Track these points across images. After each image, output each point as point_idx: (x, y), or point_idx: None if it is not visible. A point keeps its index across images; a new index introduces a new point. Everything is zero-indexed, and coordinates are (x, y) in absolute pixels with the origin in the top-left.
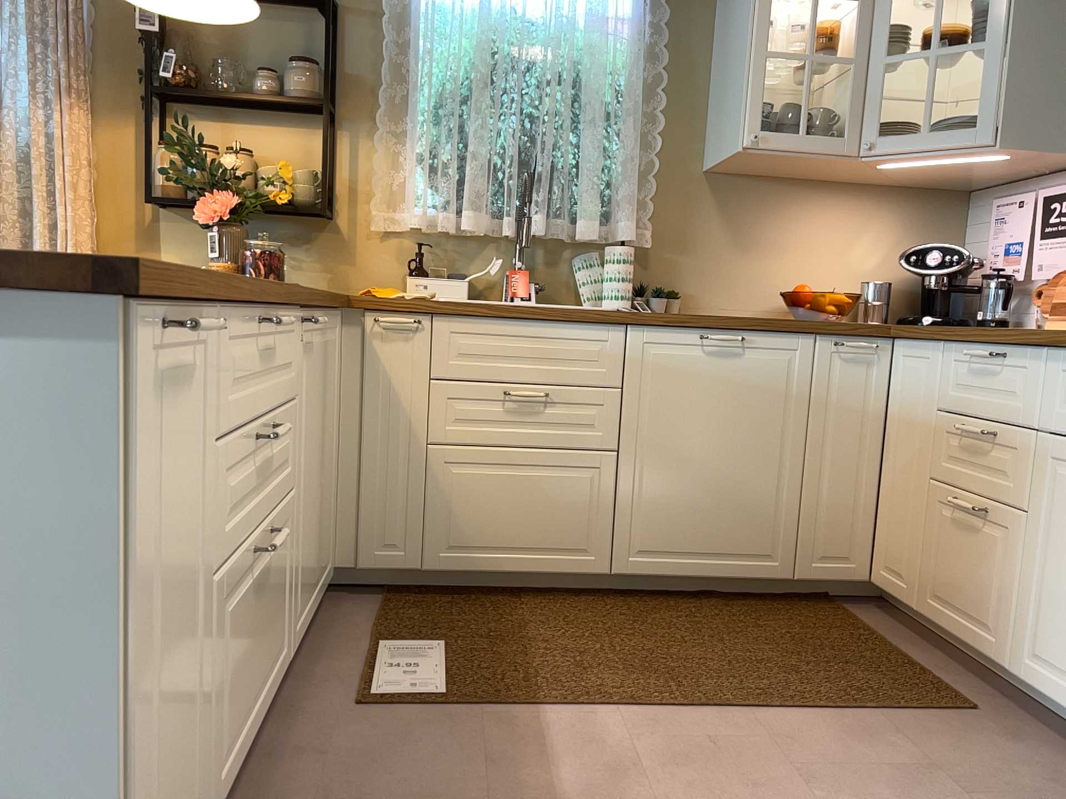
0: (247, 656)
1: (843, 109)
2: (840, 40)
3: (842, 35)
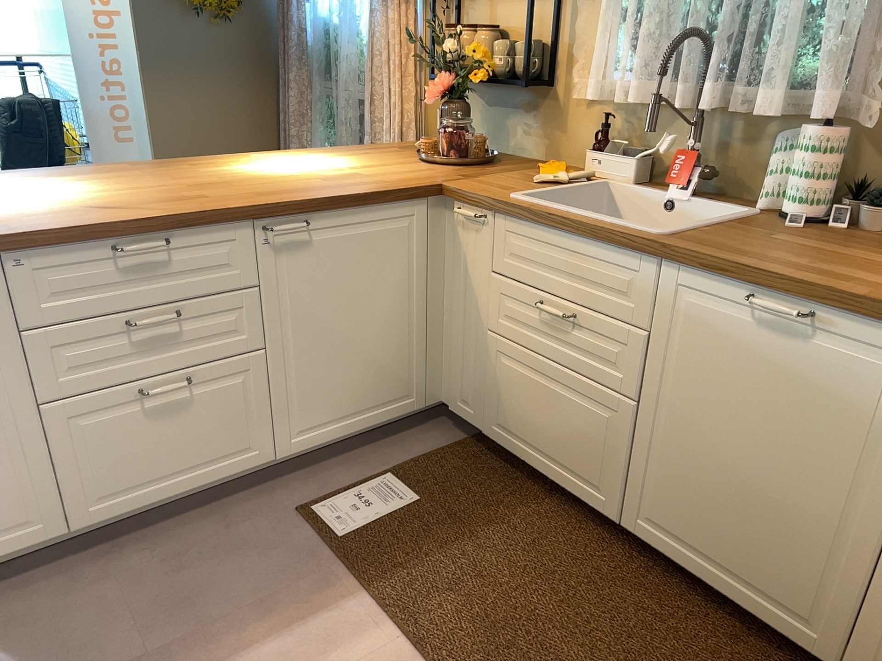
0: (157, 448)
1: None
2: None
3: None
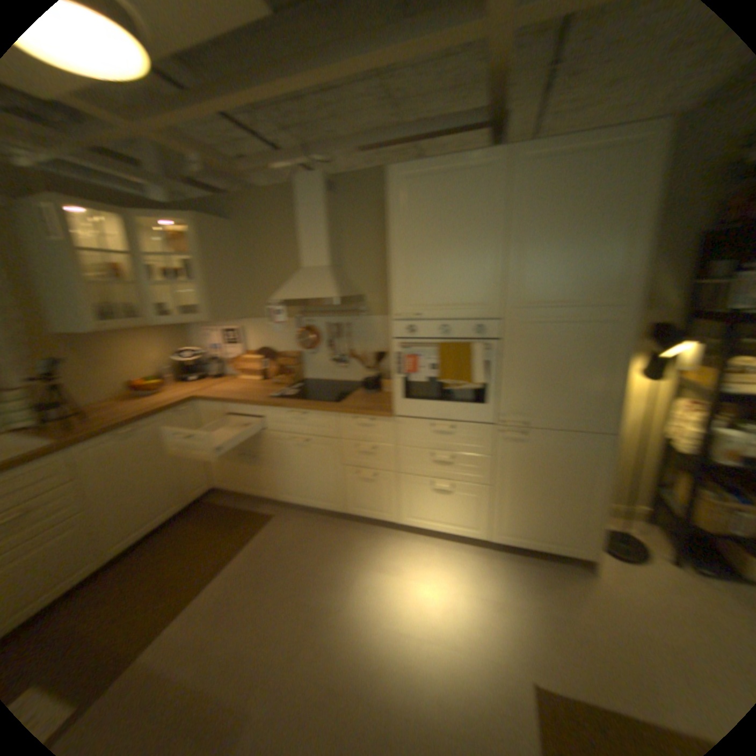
0: None
1: (125, 302)
2: (109, 267)
3: (109, 265)
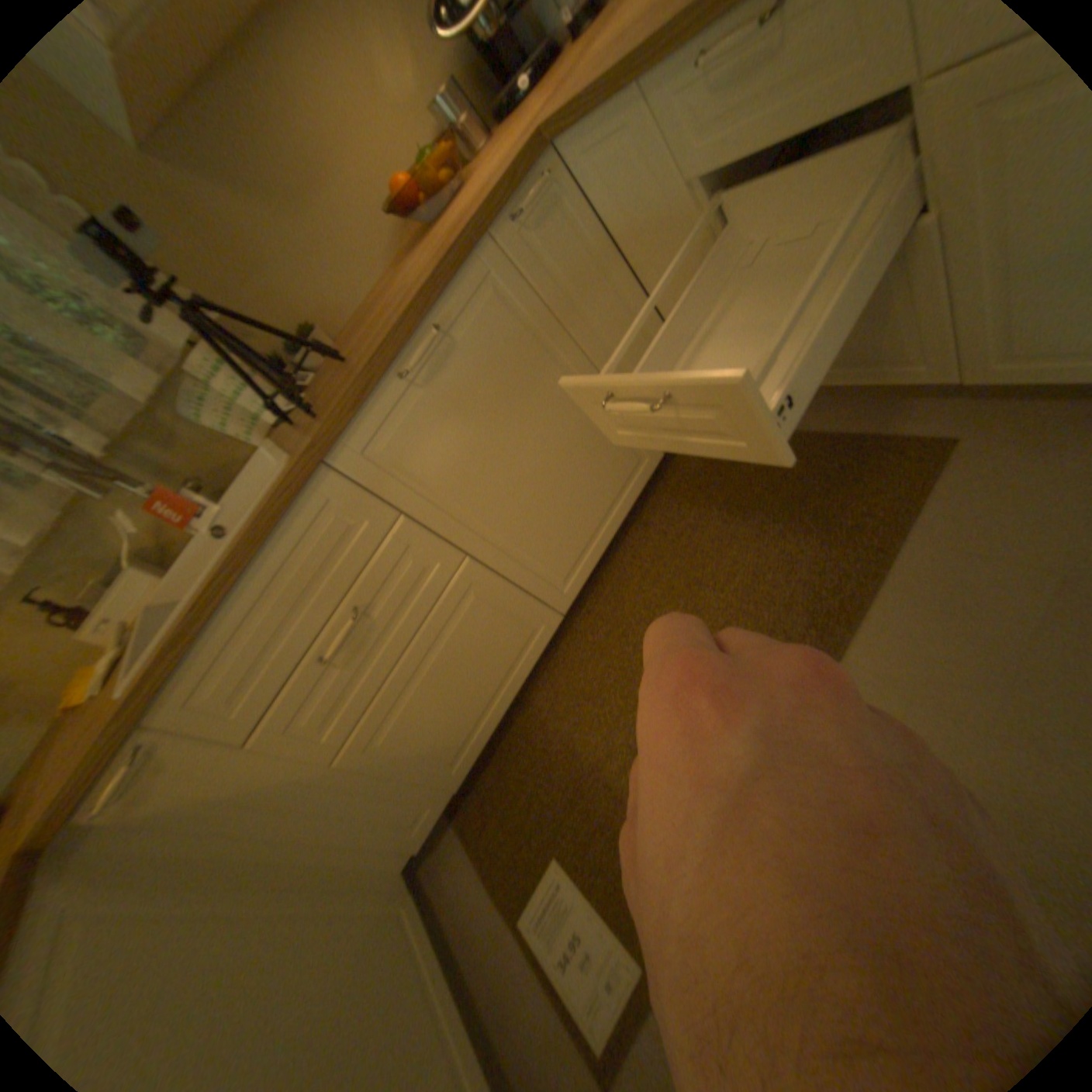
0: None
1: None
2: None
3: None
